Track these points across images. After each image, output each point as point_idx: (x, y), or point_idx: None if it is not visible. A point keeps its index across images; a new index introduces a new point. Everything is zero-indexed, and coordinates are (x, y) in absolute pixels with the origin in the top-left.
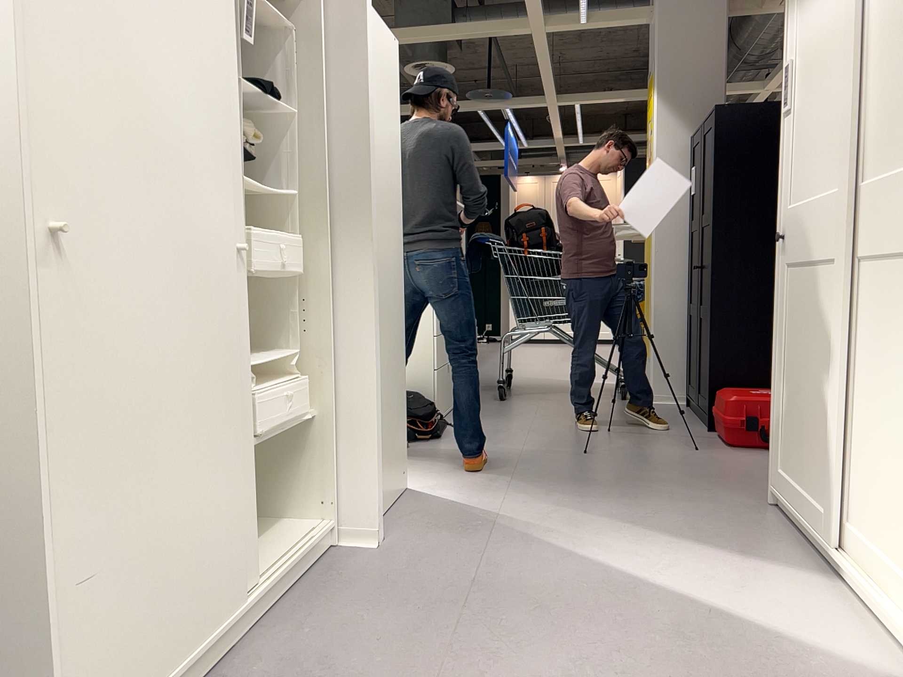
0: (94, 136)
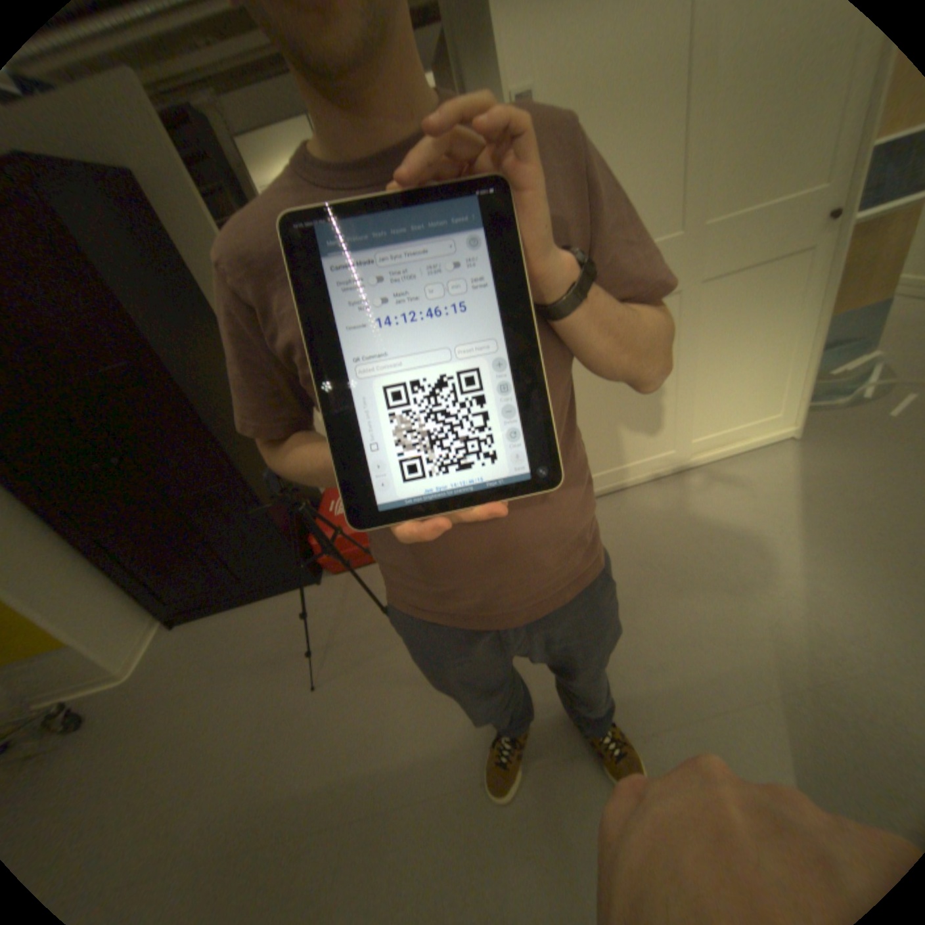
0: None
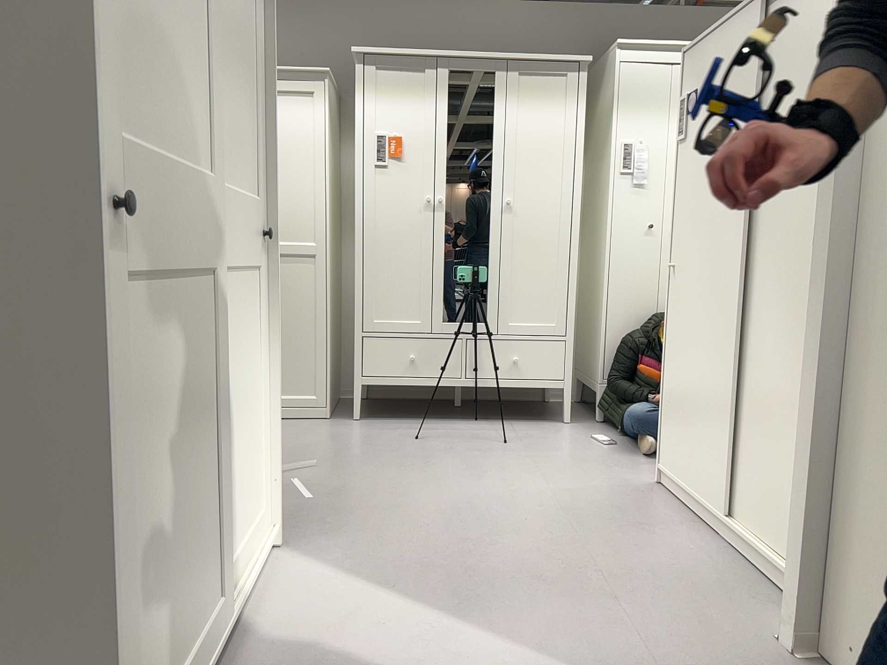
0: (678, 230)
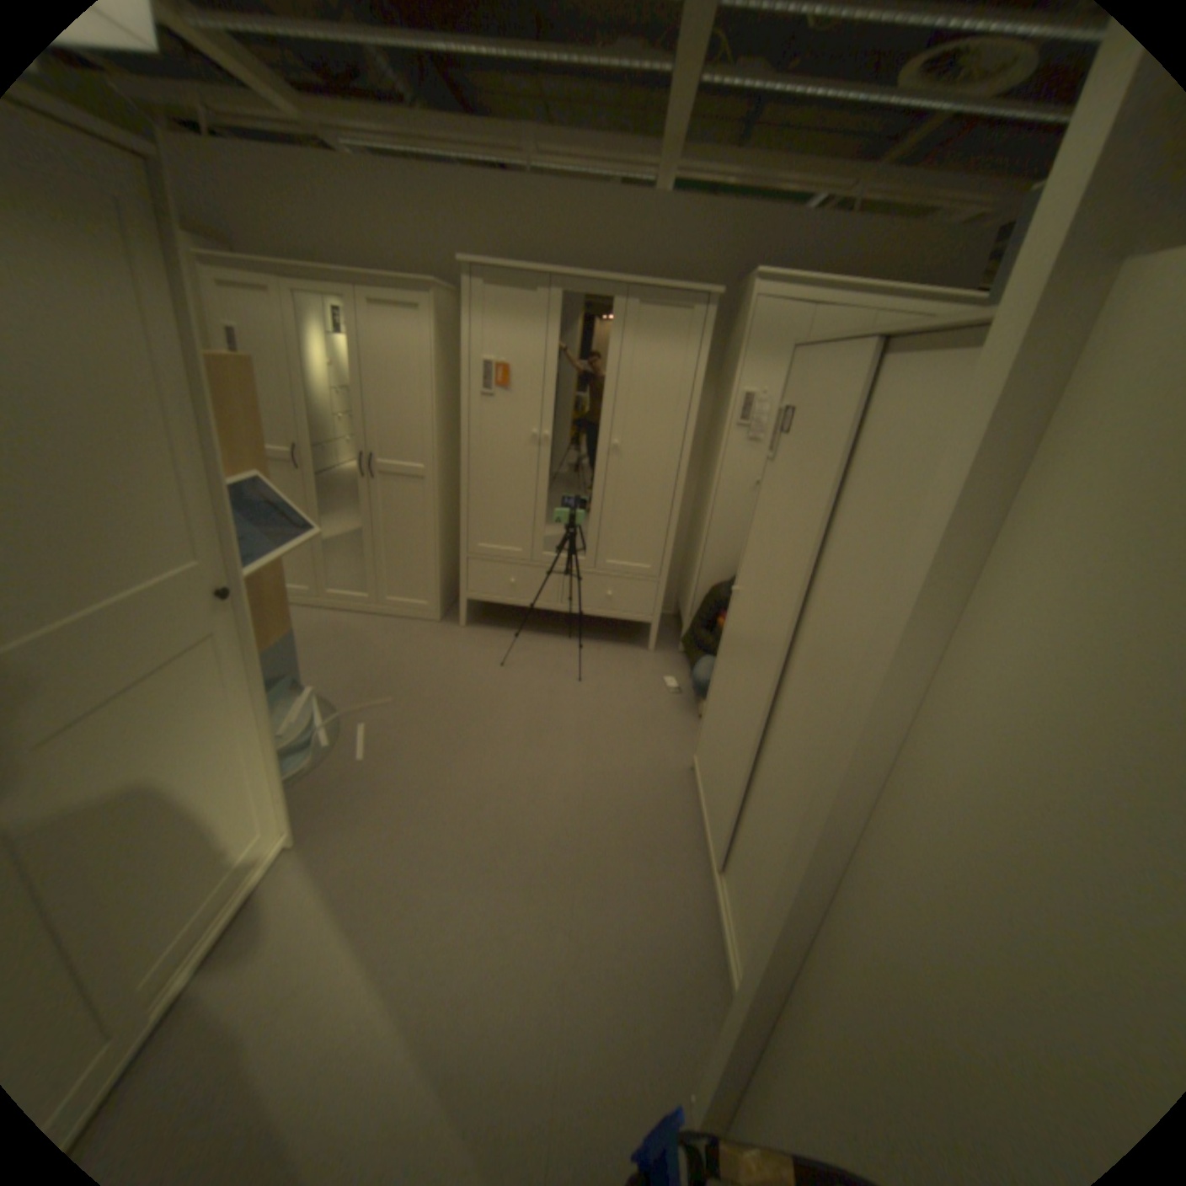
0: (746, 556)
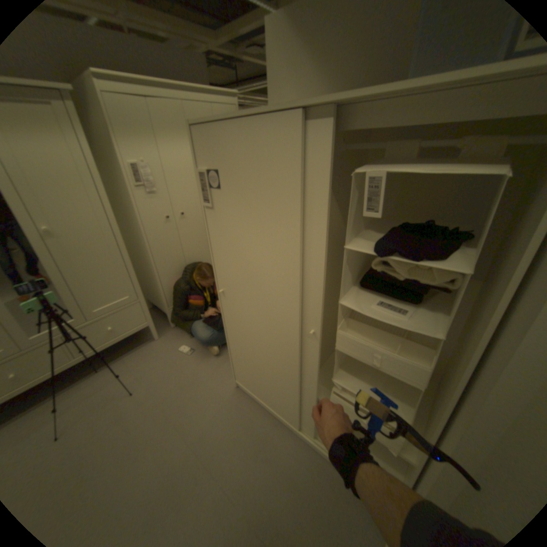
0: (219, 270)
